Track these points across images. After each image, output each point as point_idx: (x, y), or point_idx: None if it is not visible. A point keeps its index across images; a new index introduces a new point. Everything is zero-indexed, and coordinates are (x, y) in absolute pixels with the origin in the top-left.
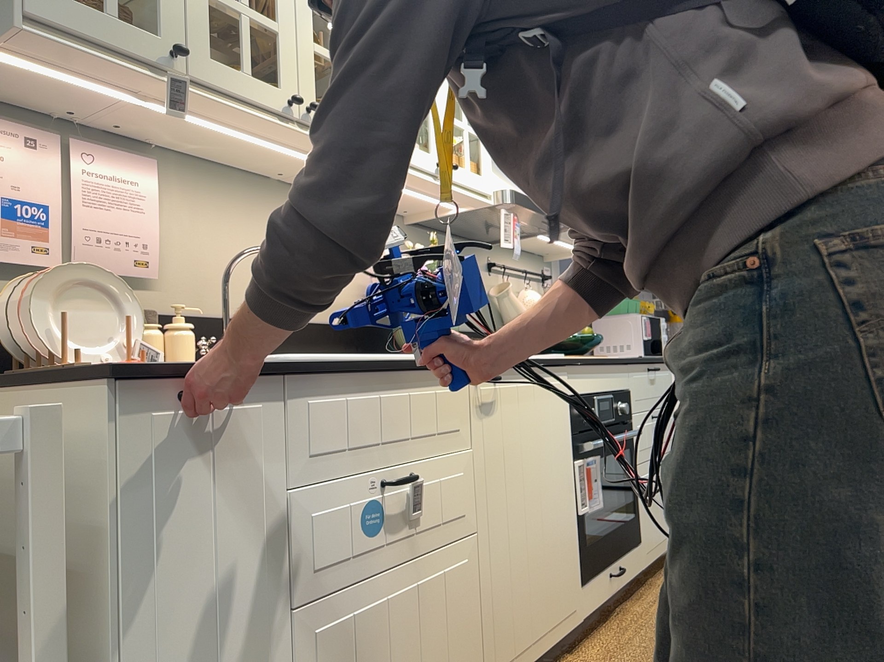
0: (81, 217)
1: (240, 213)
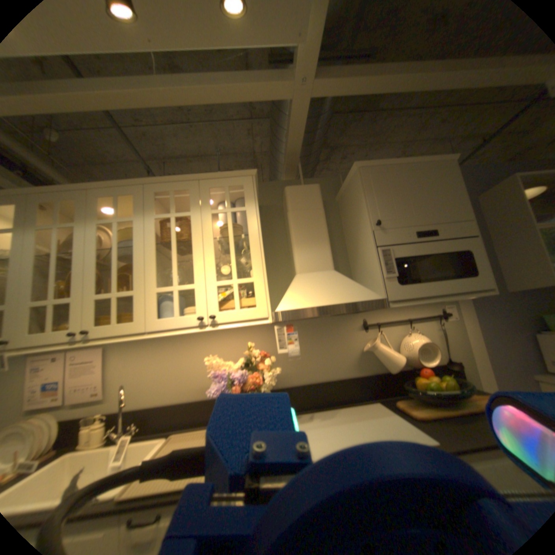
0: (67, 384)
1: (149, 356)
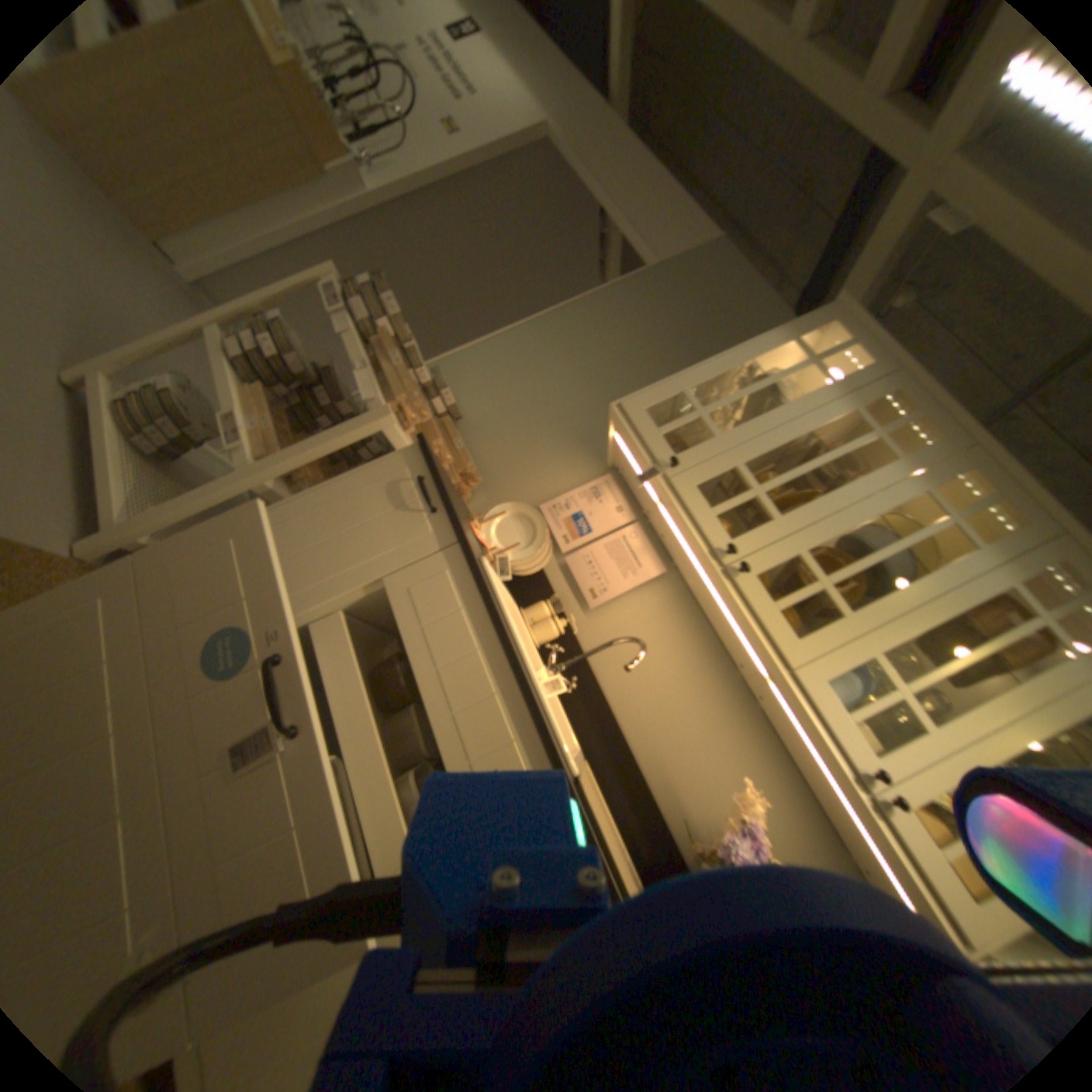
0: (594, 551)
1: (684, 657)
